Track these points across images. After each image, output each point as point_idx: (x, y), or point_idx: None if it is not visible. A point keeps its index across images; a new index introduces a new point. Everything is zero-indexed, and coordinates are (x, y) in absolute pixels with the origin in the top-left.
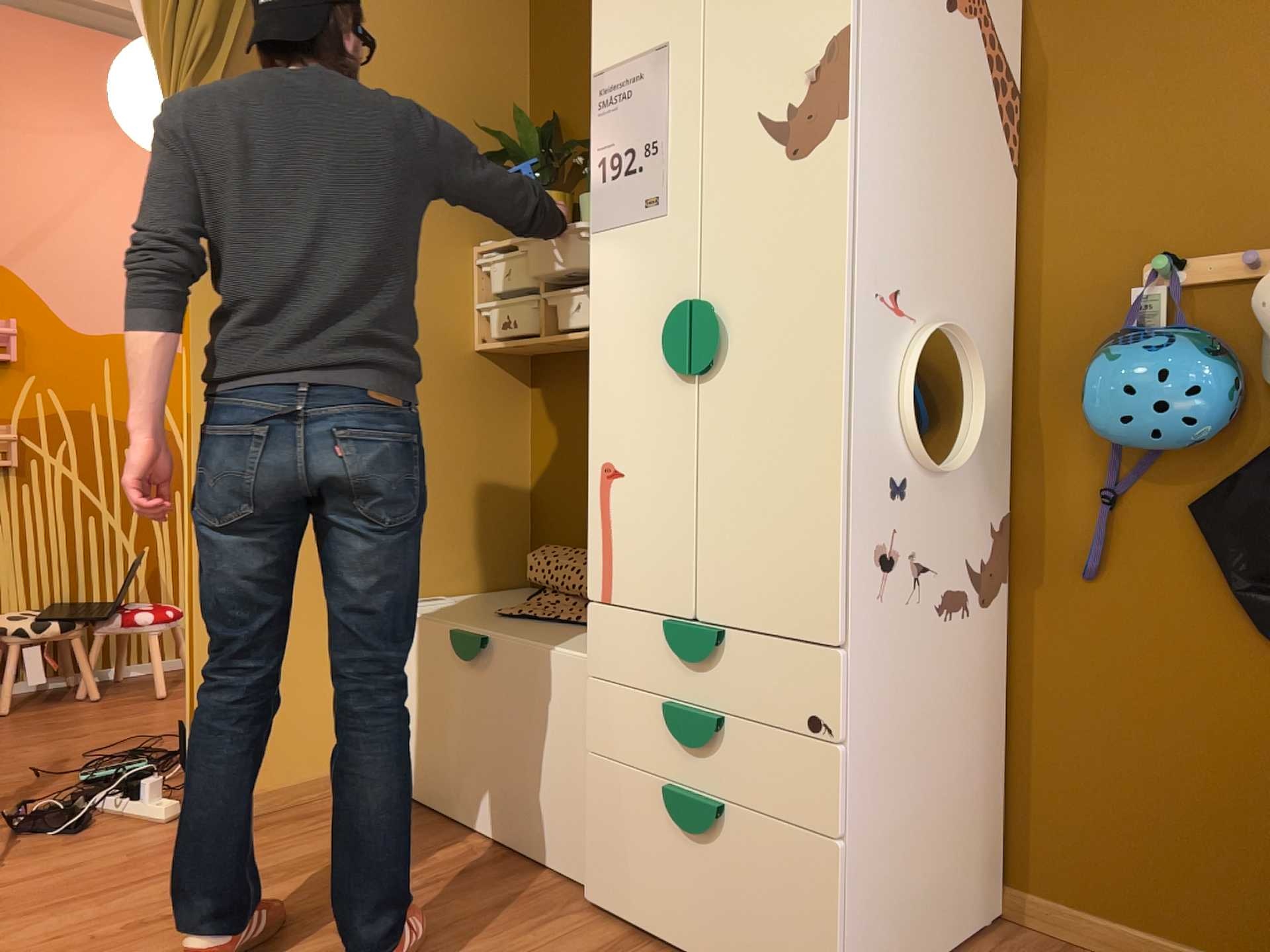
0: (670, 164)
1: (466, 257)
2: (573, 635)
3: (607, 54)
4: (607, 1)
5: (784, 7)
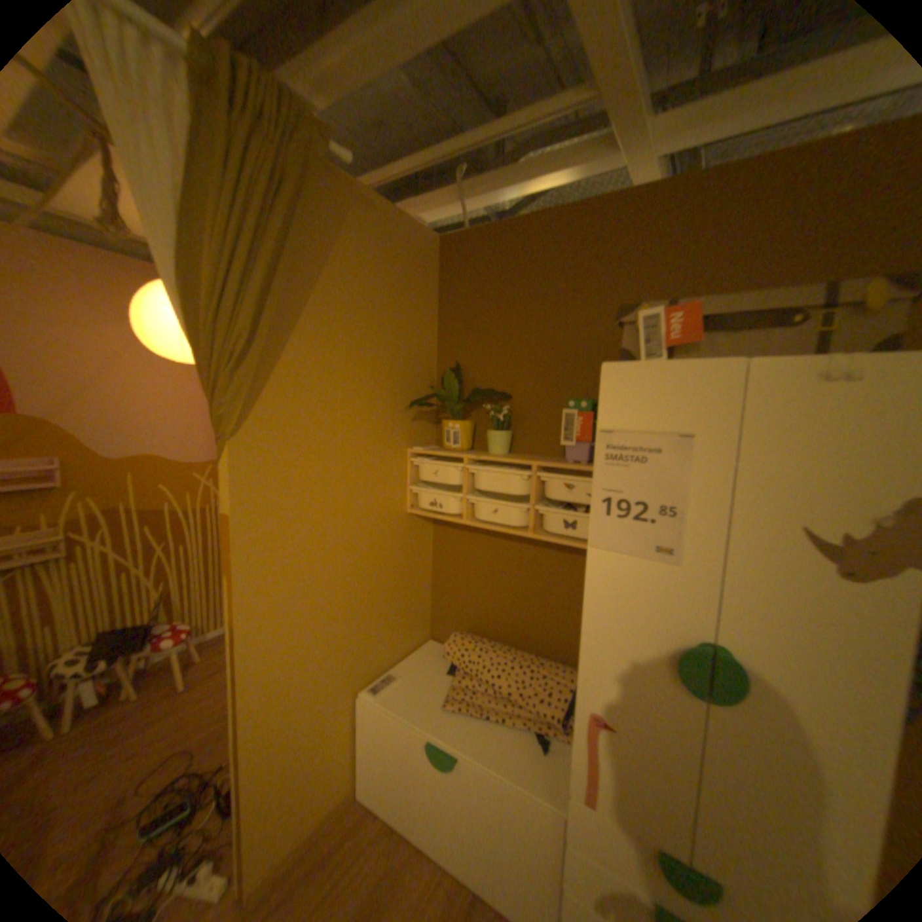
0: (688, 529)
1: (404, 457)
2: (513, 750)
3: (616, 417)
4: (619, 375)
5: (848, 450)
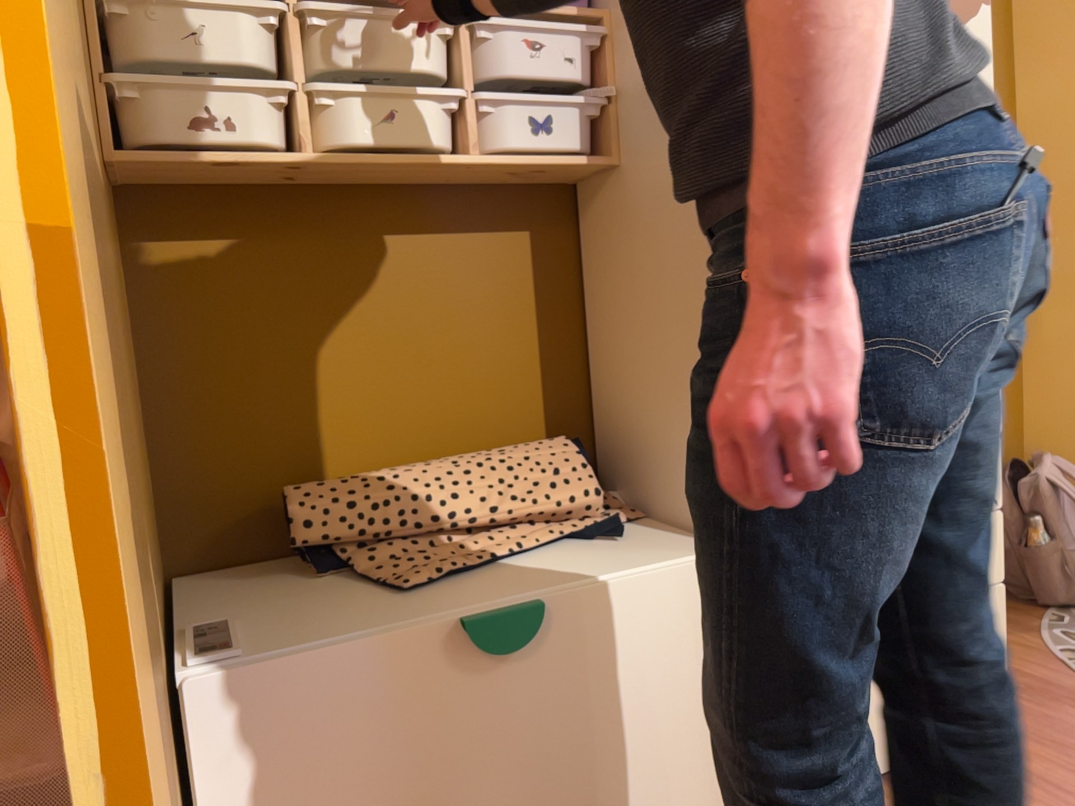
0: None
1: None
2: (583, 557)
3: None
4: None
5: None
